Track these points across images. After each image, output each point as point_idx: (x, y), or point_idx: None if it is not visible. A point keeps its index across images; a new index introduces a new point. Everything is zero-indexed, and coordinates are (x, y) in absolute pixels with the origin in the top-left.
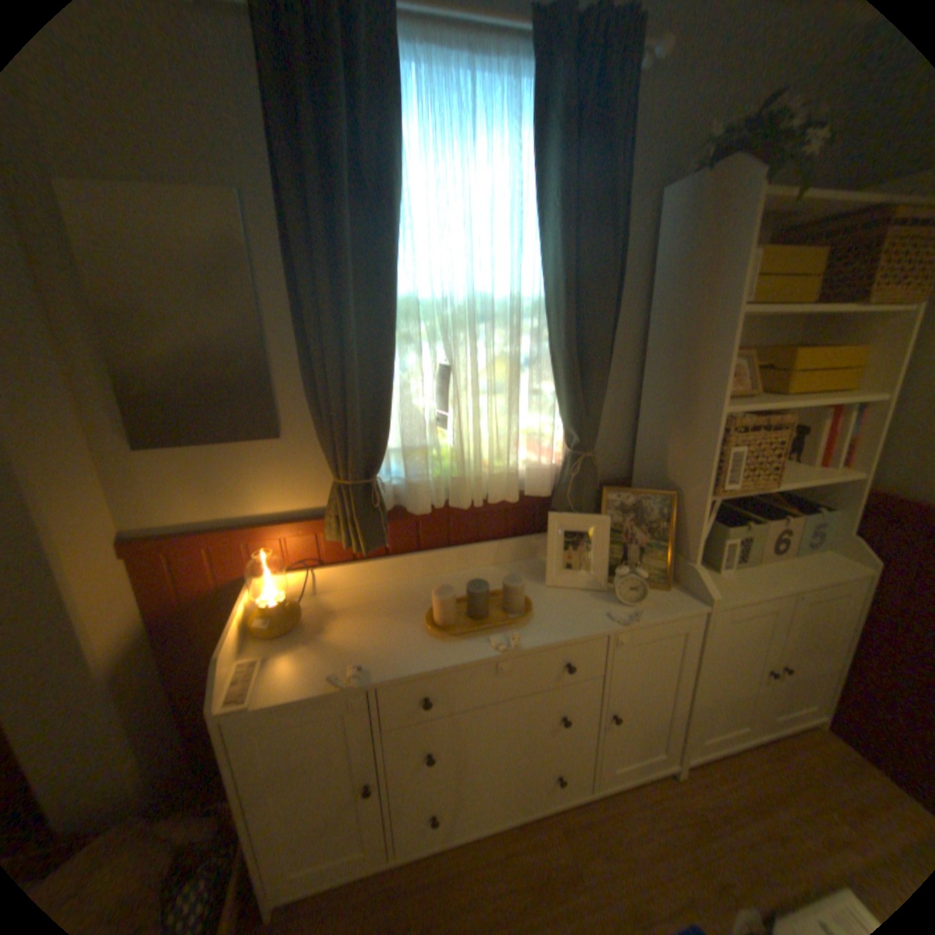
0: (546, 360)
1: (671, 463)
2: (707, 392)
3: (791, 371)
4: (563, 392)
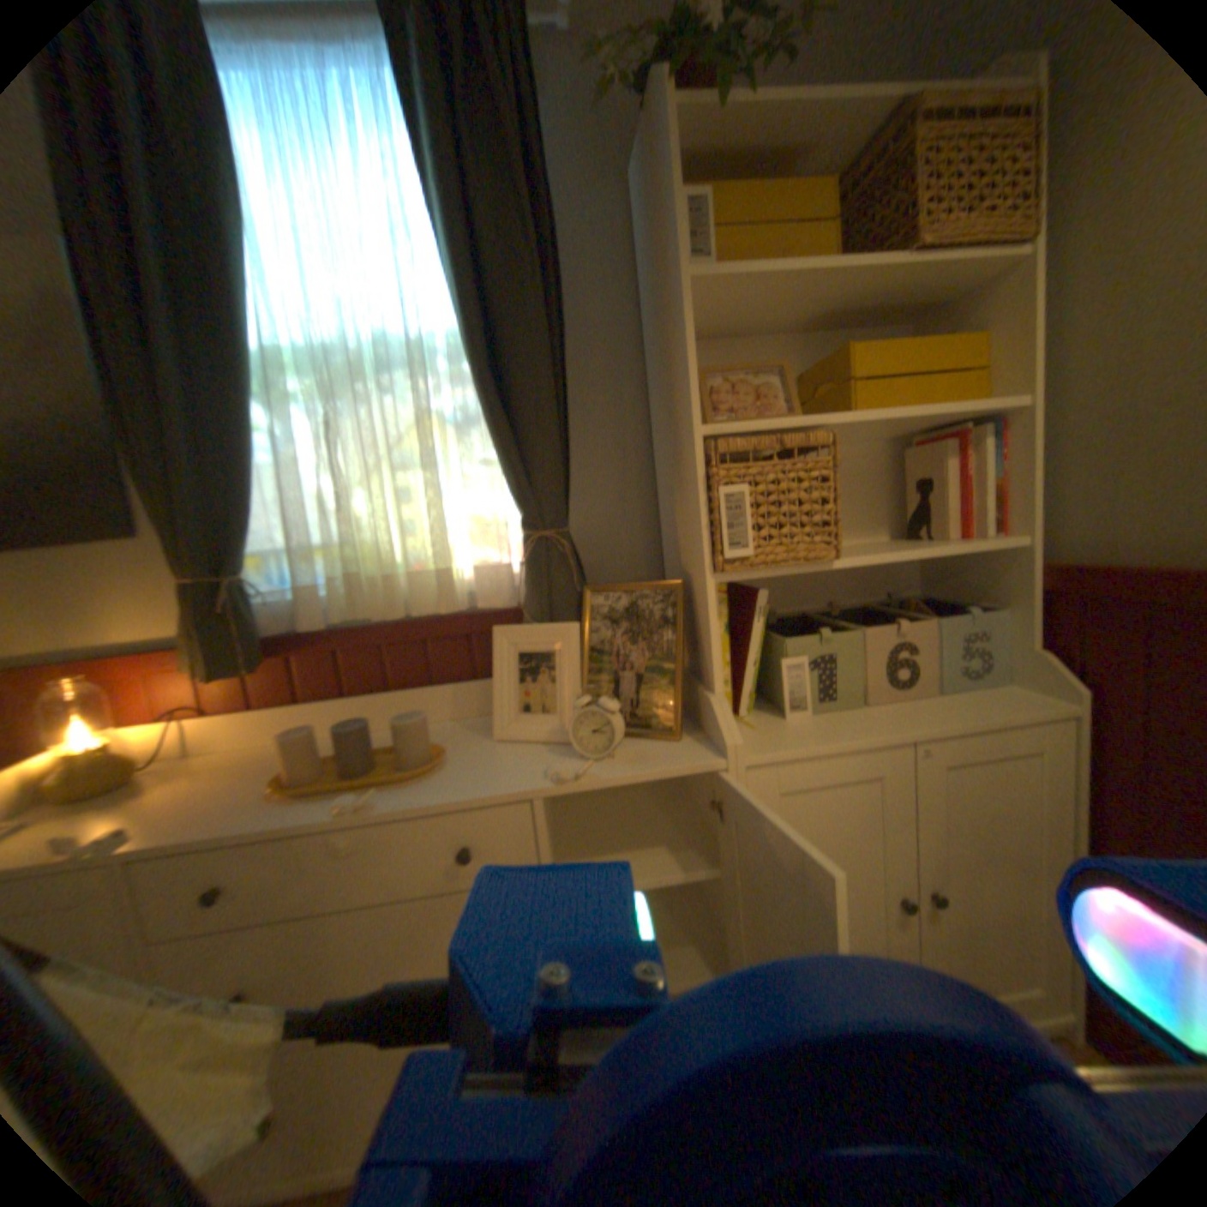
0: (480, 410)
1: (682, 542)
2: (684, 414)
3: (850, 383)
4: (498, 448)
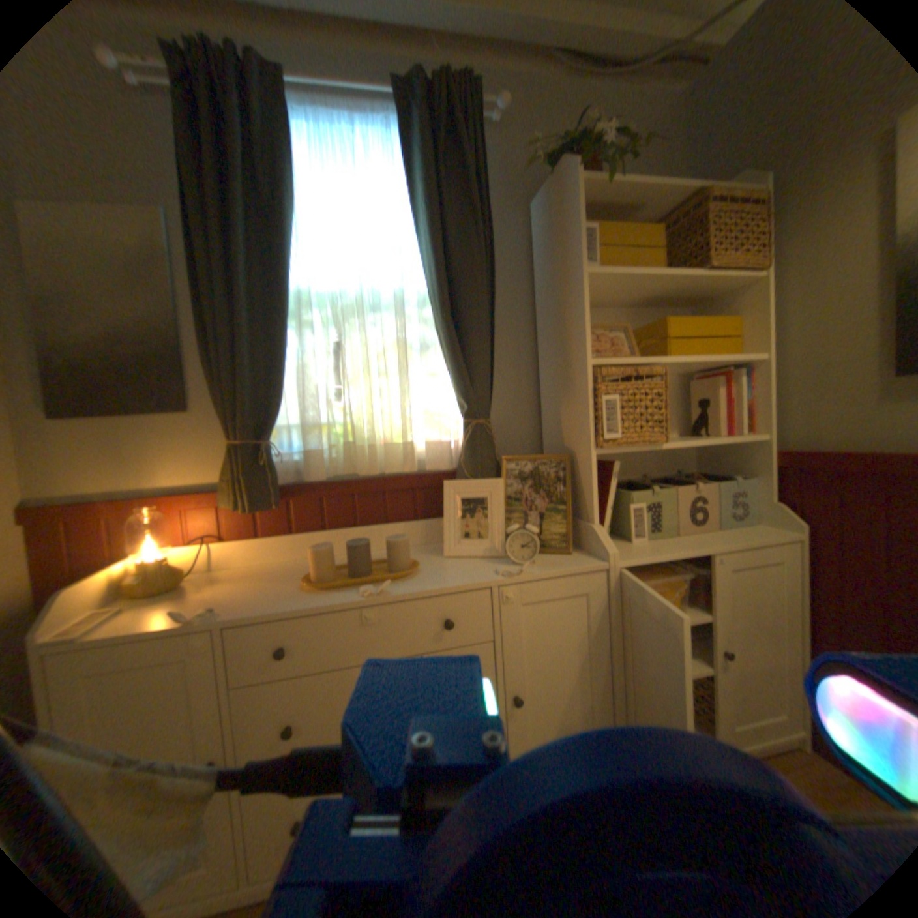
0: (436, 342)
1: (565, 431)
2: (576, 352)
3: (666, 340)
4: (450, 366)
